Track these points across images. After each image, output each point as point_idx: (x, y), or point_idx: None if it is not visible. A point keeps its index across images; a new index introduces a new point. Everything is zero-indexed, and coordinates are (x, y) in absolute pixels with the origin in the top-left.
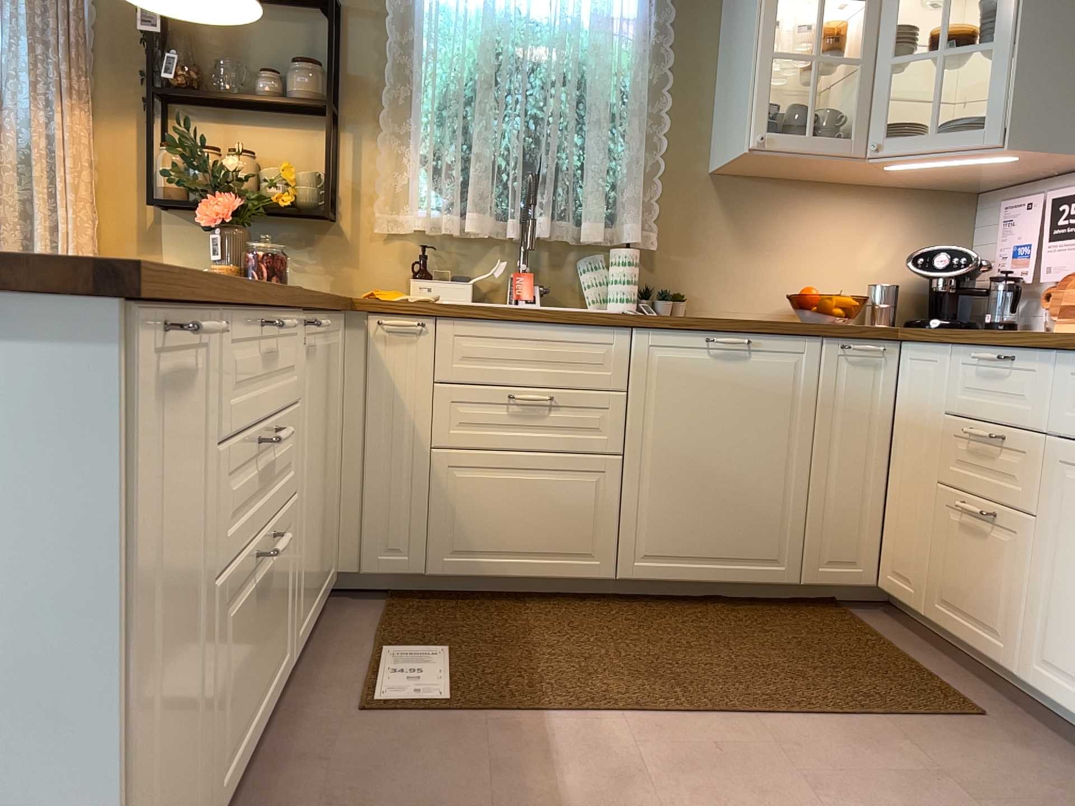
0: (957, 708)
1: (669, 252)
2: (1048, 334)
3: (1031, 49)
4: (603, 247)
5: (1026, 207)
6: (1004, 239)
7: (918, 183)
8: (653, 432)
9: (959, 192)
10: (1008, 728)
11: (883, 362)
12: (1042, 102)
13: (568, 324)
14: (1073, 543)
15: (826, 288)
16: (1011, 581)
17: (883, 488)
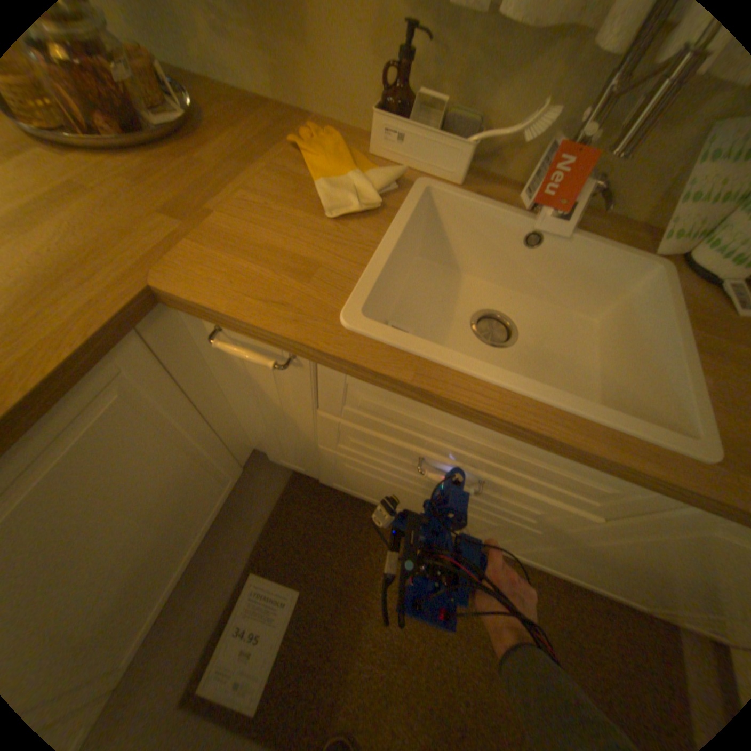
0: None
1: None
2: None
3: None
4: None
5: None
6: None
7: None
8: (606, 547)
9: None
10: None
11: None
12: None
13: (577, 454)
14: None
15: None
16: None
17: None
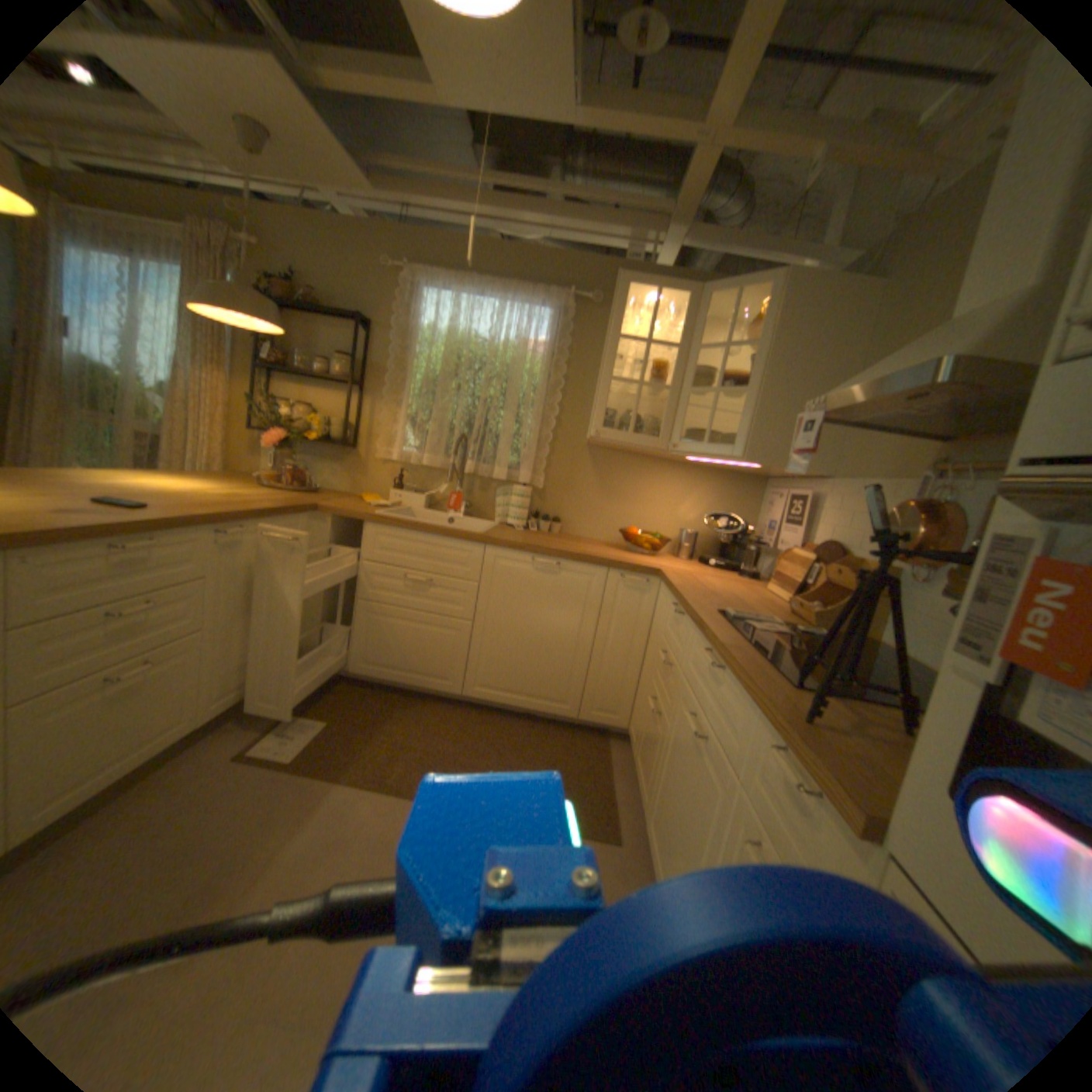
0: (607, 834)
1: (553, 492)
2: (699, 604)
3: (769, 396)
4: (511, 484)
5: (779, 497)
6: (766, 515)
7: (723, 468)
8: (490, 610)
9: (753, 477)
10: (628, 858)
11: (646, 590)
12: (773, 433)
13: (444, 537)
14: (673, 752)
15: (653, 528)
16: (655, 761)
17: (637, 670)
